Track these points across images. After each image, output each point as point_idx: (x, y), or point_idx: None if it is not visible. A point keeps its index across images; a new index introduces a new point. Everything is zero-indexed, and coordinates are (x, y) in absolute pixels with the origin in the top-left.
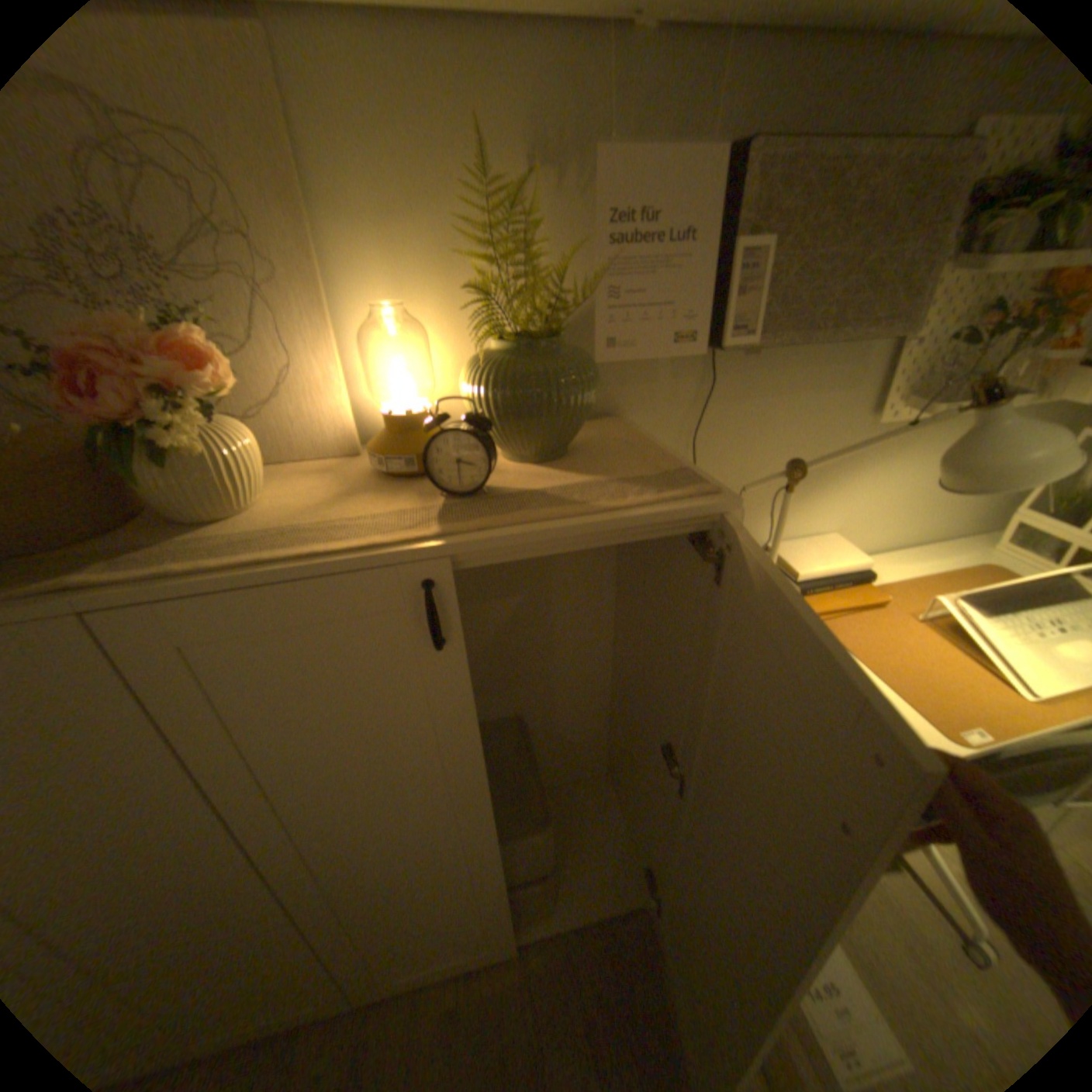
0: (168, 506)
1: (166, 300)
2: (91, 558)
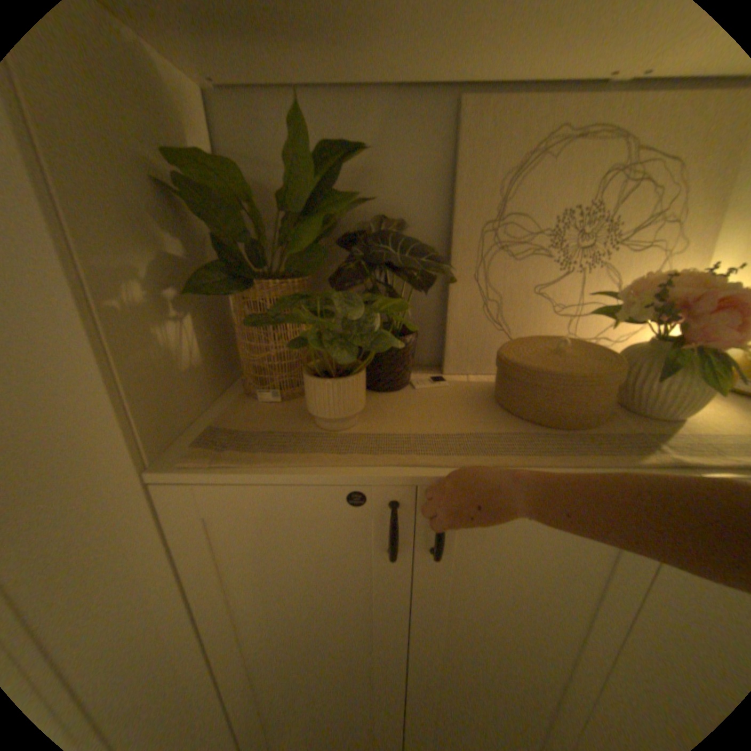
0: (660, 408)
1: (622, 264)
2: (664, 445)
